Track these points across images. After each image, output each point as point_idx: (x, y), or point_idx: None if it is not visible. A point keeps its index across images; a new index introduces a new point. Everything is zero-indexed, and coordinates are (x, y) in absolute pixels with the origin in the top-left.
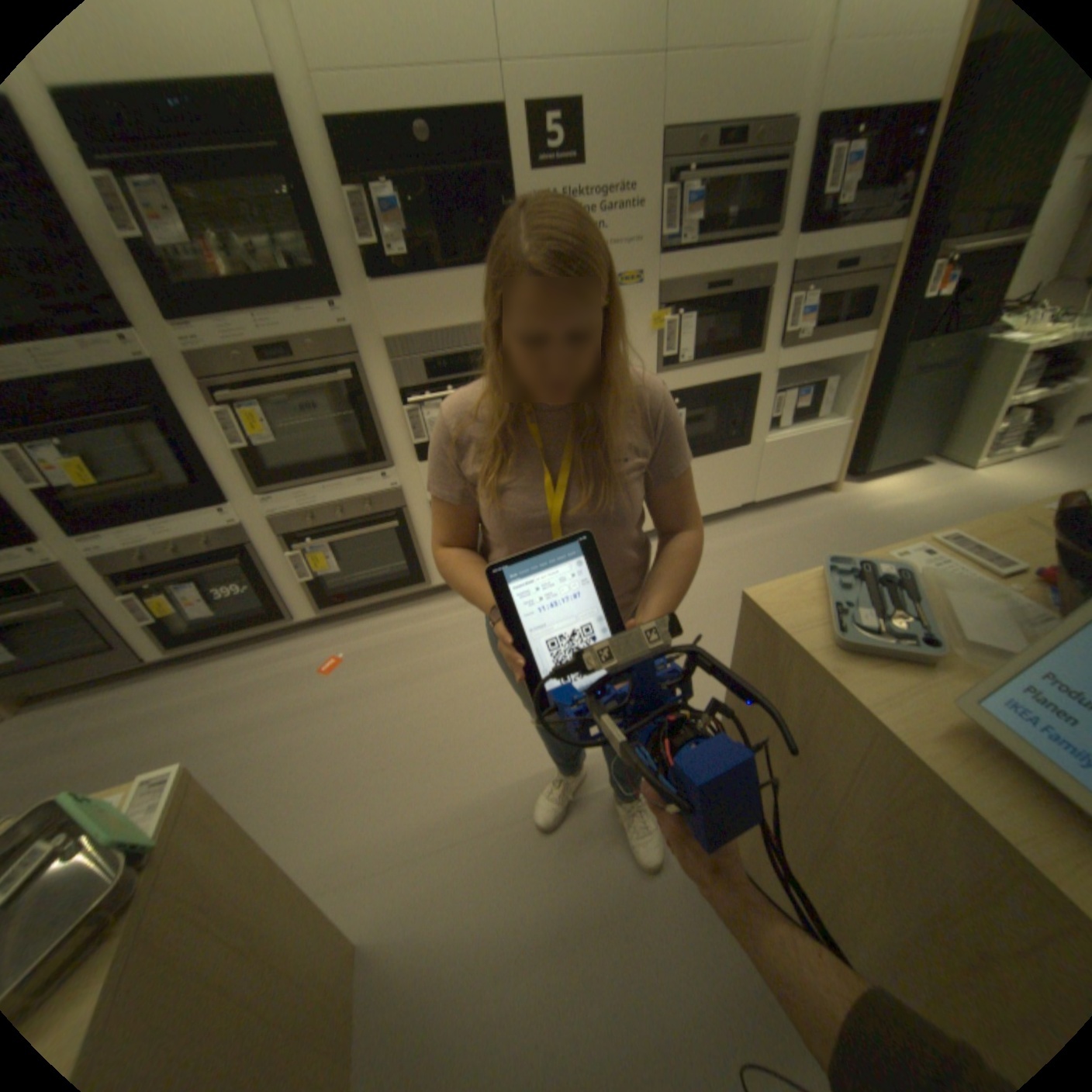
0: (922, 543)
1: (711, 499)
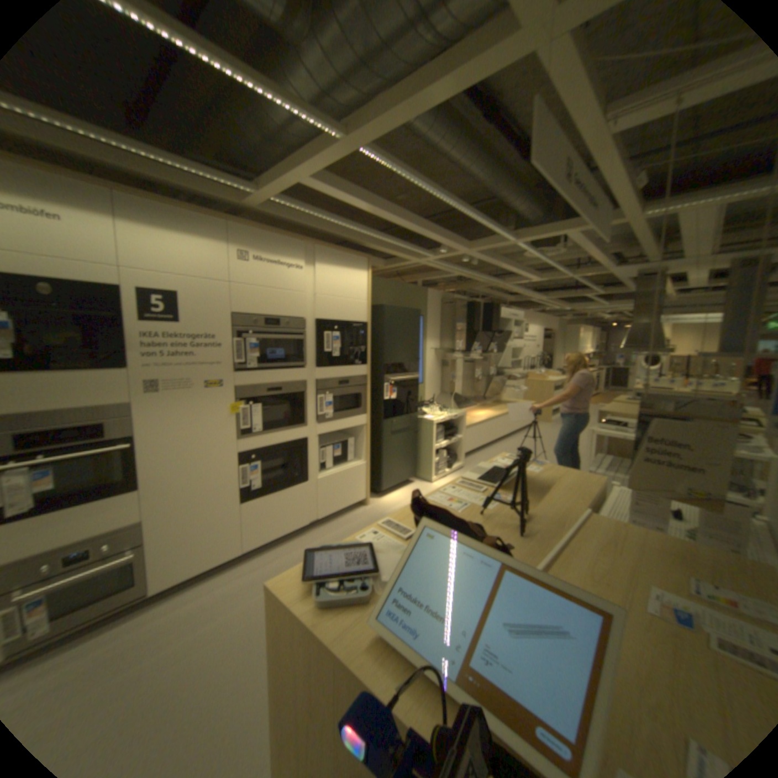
0: (372, 529)
1: (286, 522)
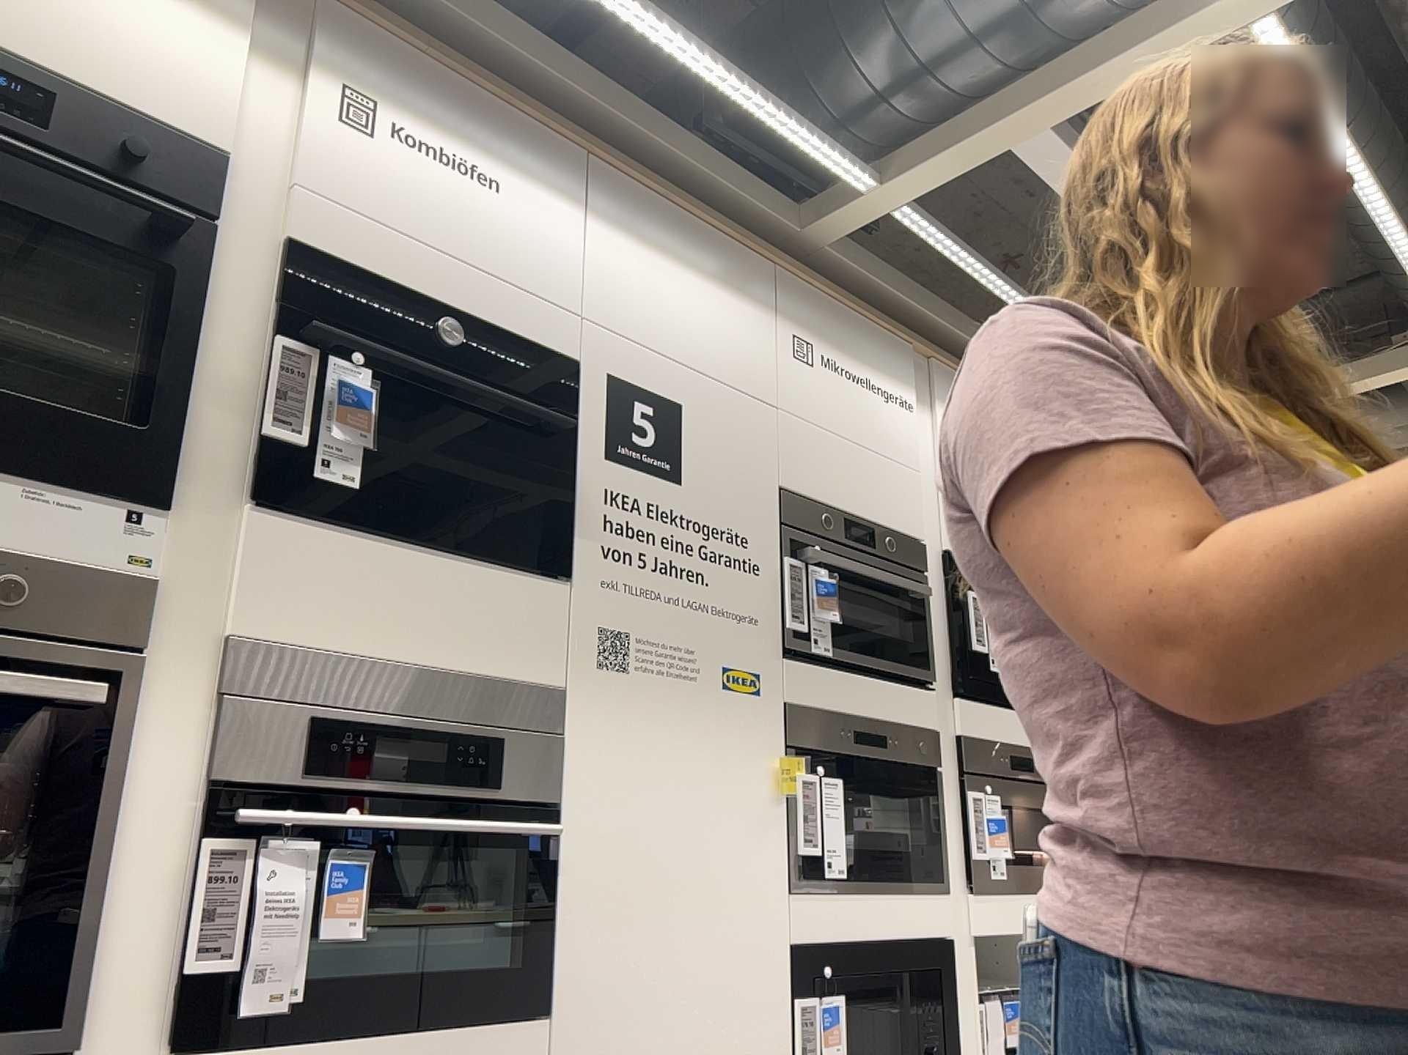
0: None
1: None
